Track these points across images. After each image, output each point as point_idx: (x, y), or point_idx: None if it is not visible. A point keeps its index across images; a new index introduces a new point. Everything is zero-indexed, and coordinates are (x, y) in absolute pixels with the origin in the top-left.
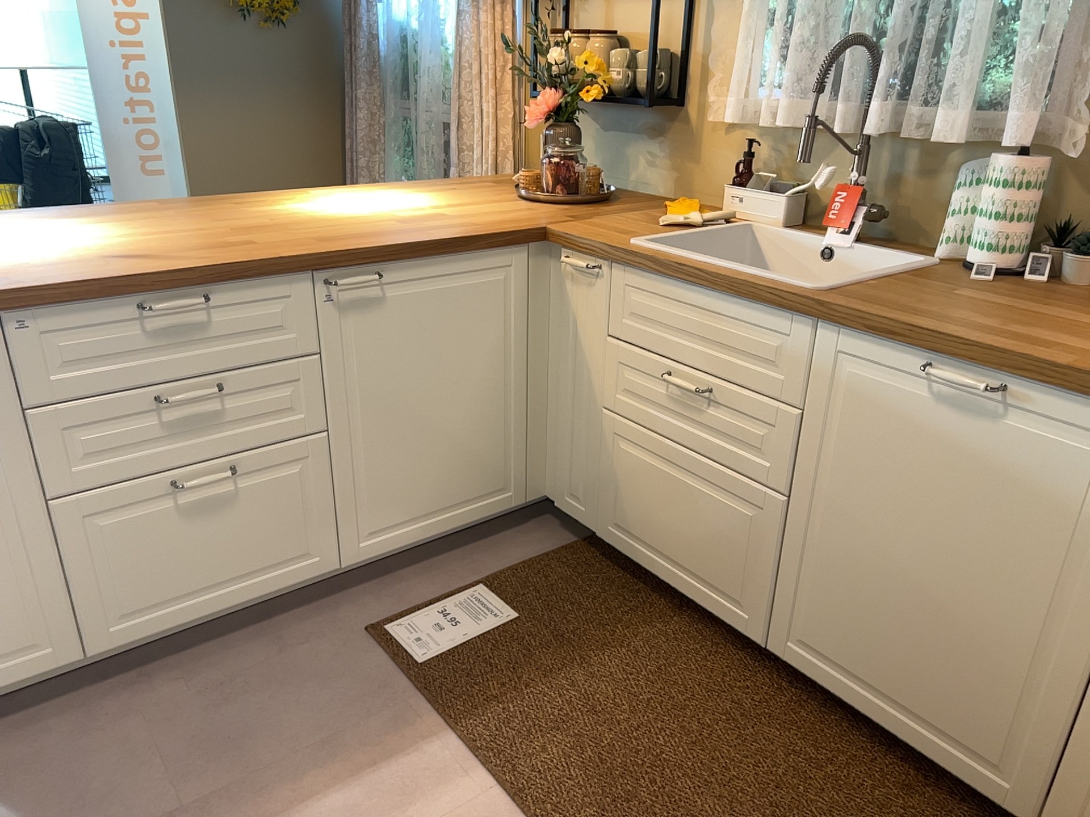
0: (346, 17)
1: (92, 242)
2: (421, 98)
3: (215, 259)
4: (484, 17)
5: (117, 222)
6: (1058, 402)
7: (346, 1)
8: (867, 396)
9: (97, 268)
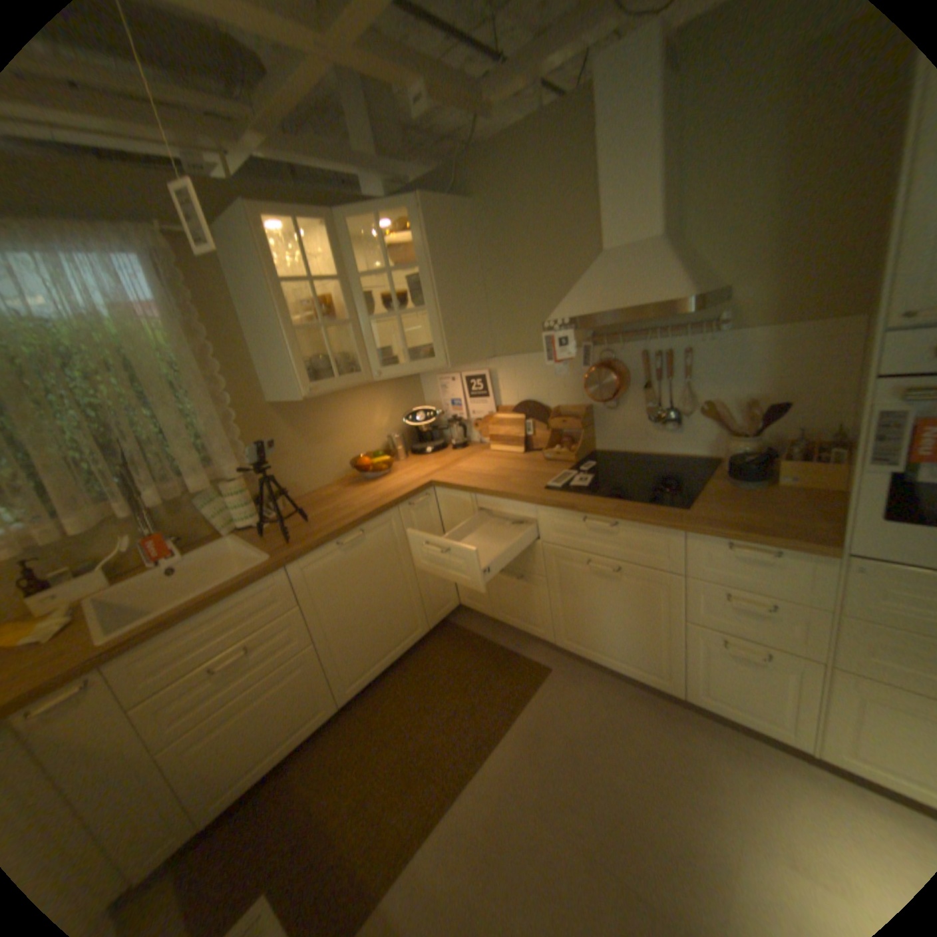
0: None
1: None
2: None
3: None
4: None
5: None
6: (374, 523)
7: None
8: (322, 574)
9: None
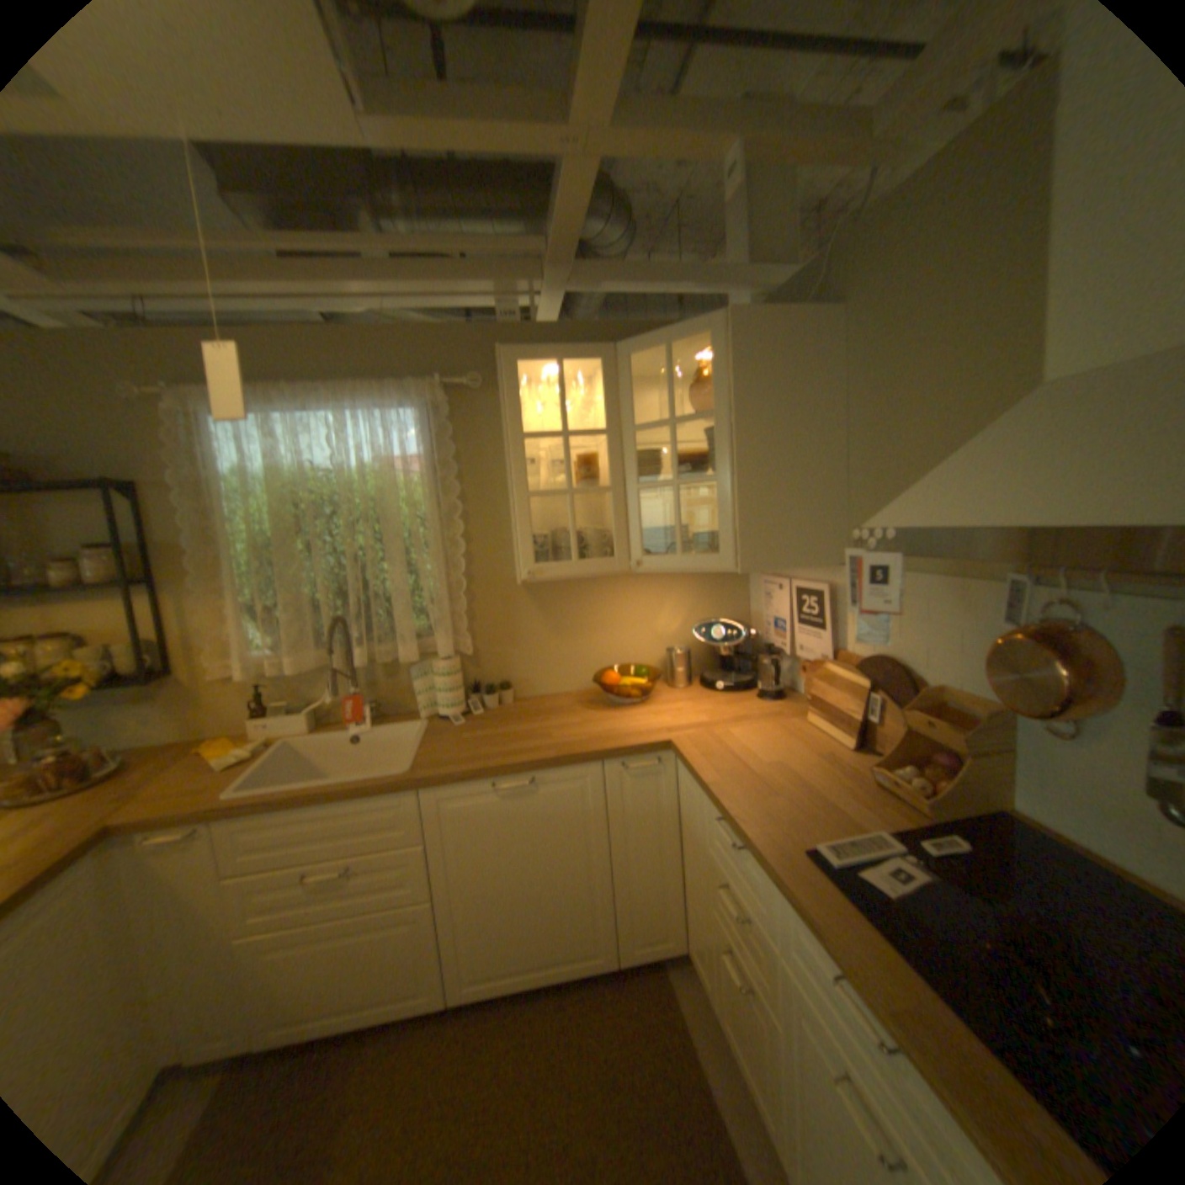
0: None
1: None
2: None
3: None
4: None
5: None
6: (557, 773)
7: None
8: (464, 817)
9: None
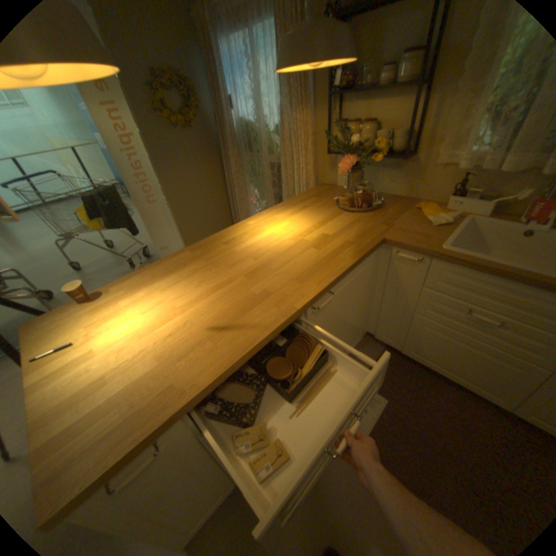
0: (215, 117)
1: (185, 311)
2: (260, 153)
3: (266, 322)
4: (298, 115)
5: (182, 279)
6: None
7: (212, 108)
8: None
9: (211, 352)
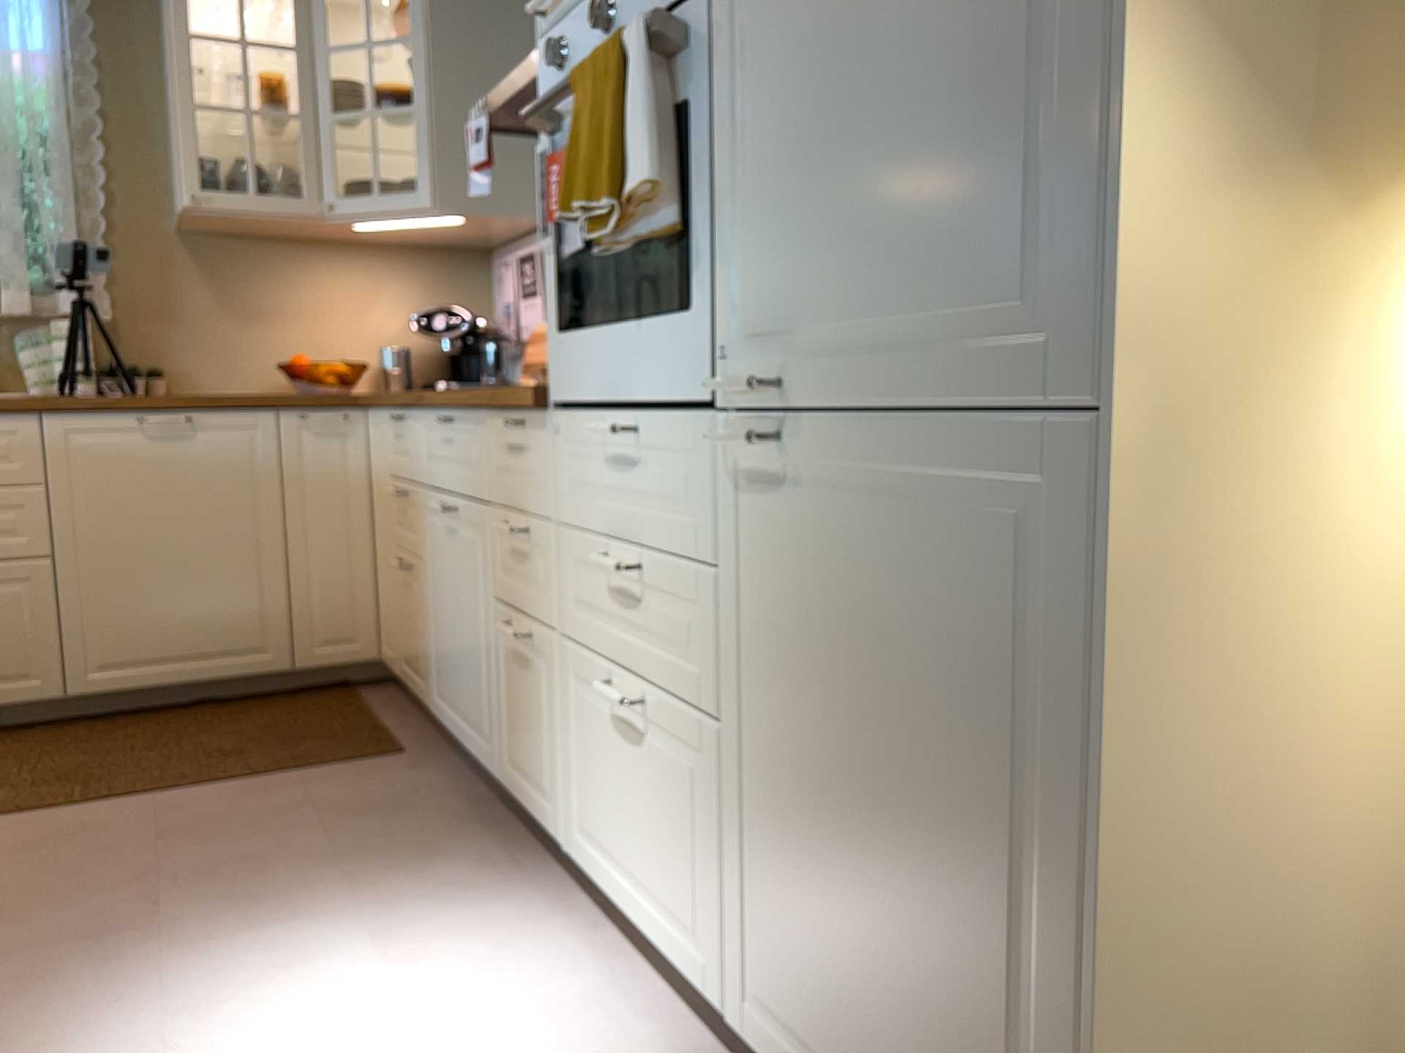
0: None
1: None
2: None
3: None
4: None
5: None
6: (219, 416)
7: None
8: (98, 454)
9: None
